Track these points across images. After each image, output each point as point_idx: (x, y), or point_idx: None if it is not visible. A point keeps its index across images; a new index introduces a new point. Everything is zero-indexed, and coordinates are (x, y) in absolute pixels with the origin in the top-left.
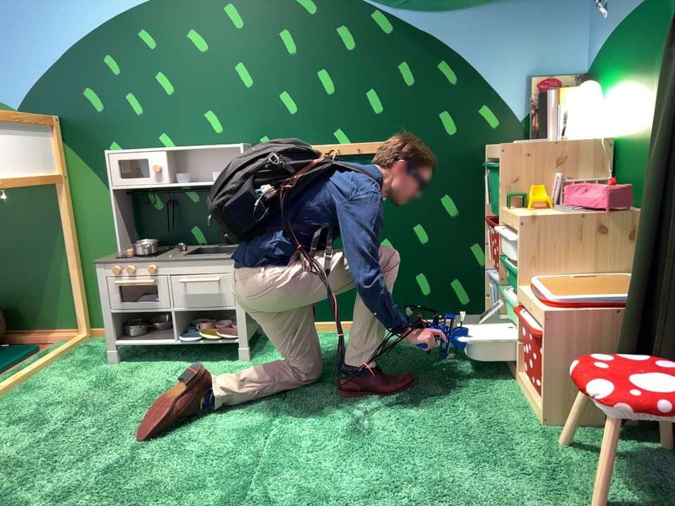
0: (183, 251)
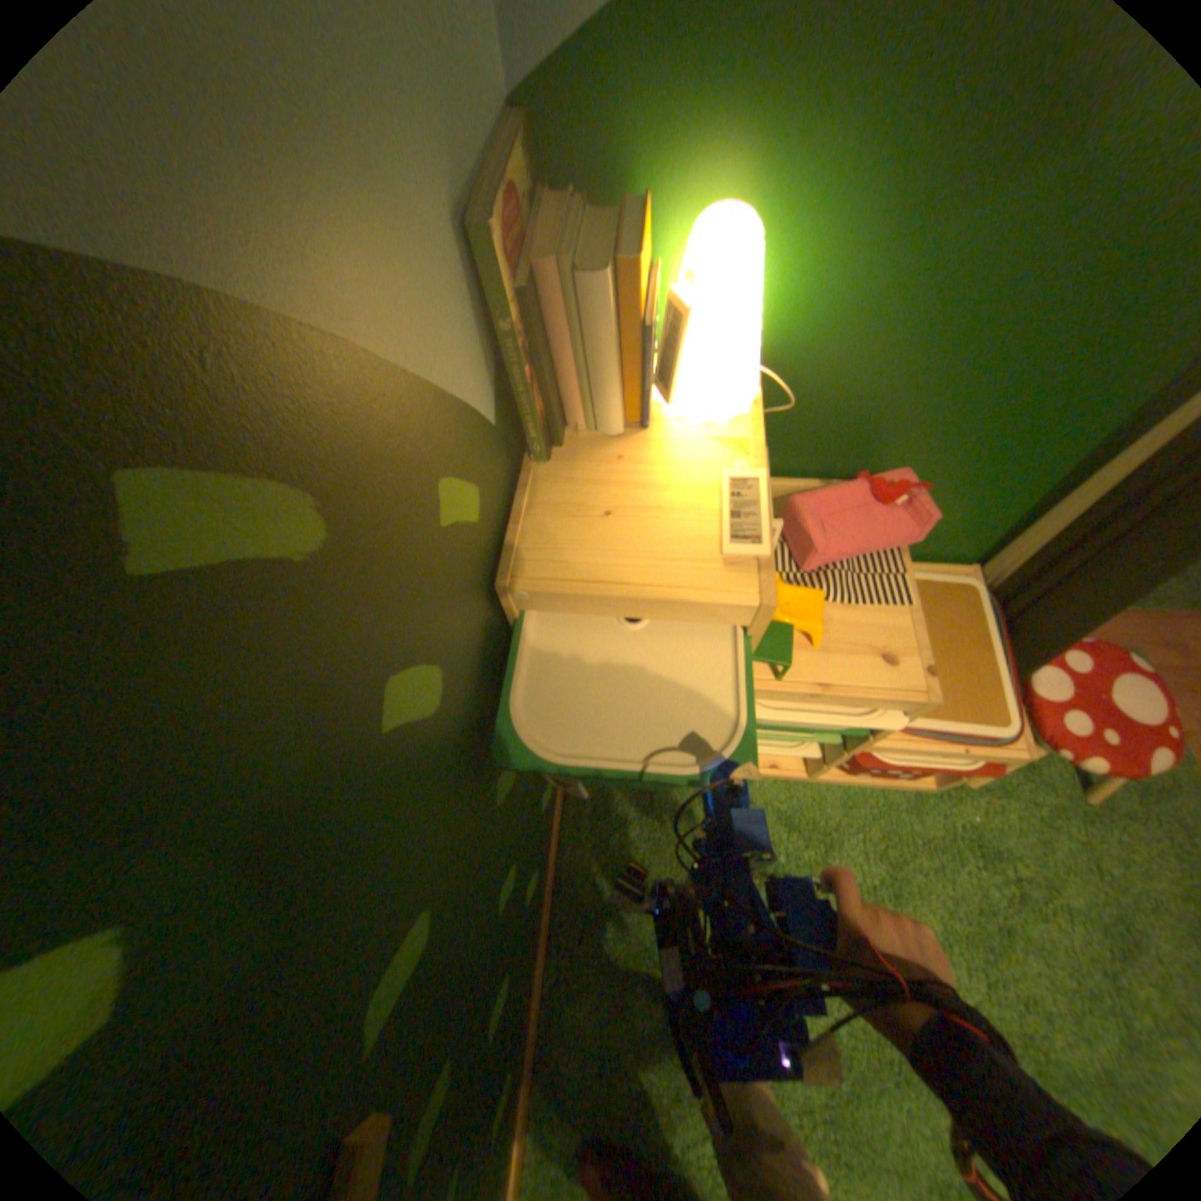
0: None
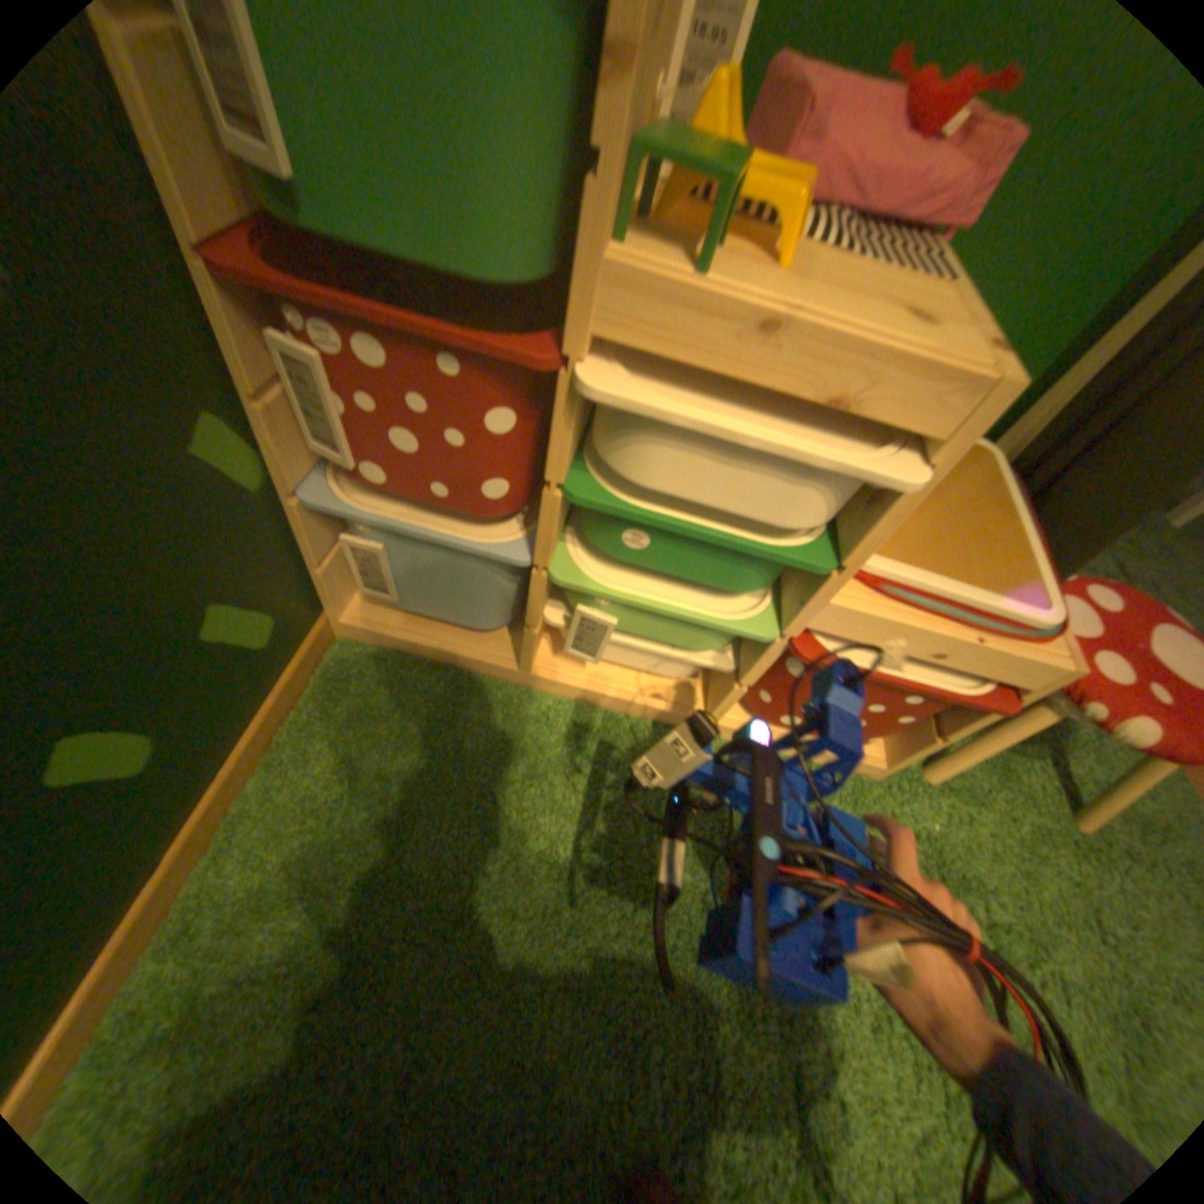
0: None
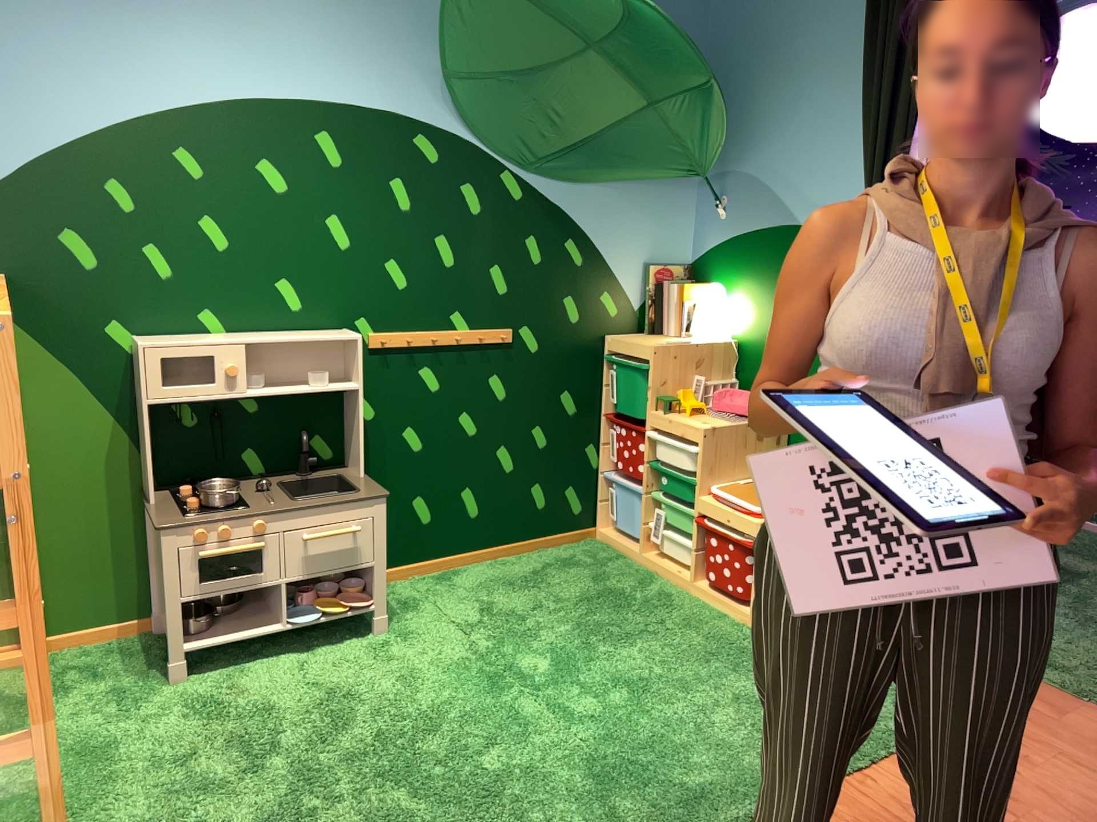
0: (273, 487)
